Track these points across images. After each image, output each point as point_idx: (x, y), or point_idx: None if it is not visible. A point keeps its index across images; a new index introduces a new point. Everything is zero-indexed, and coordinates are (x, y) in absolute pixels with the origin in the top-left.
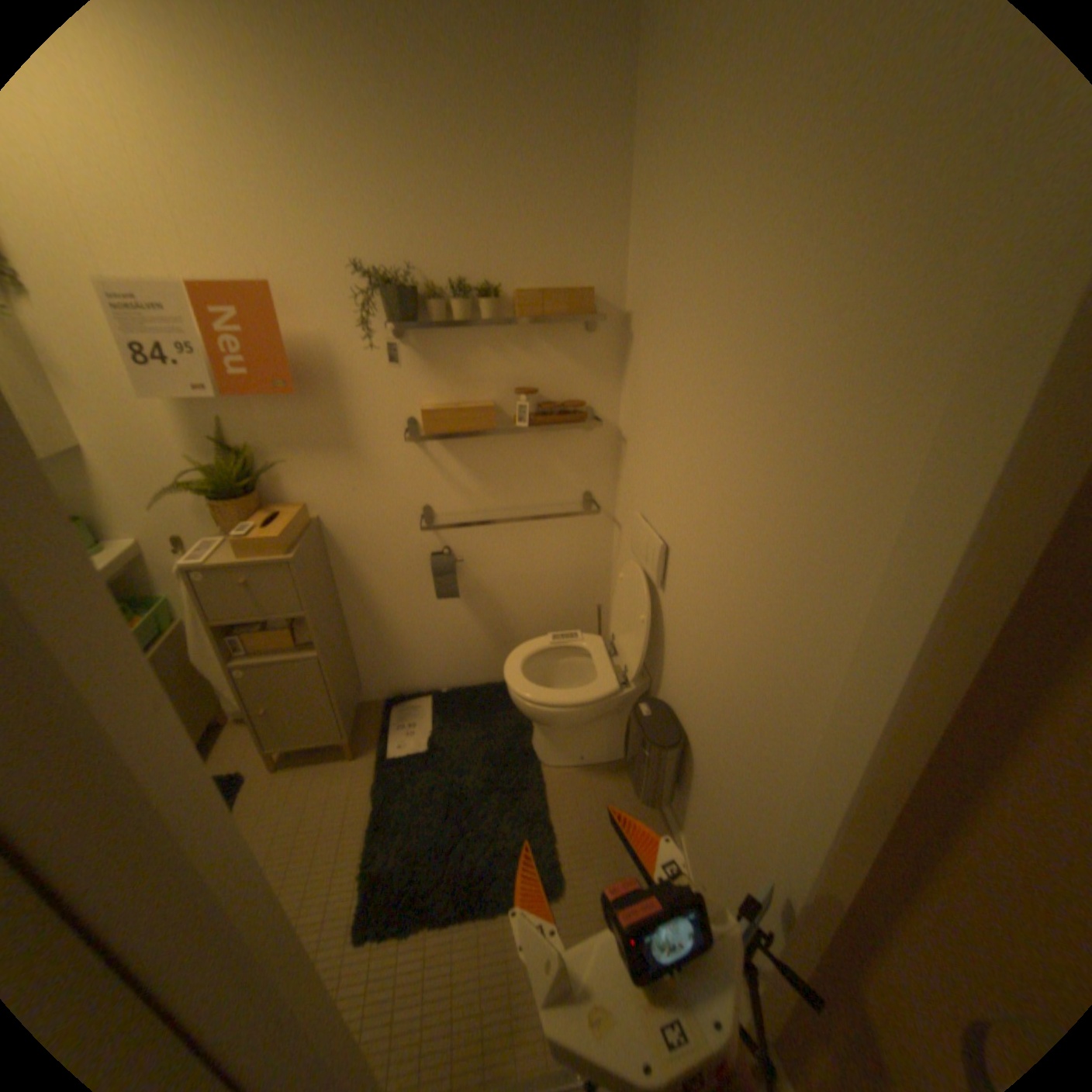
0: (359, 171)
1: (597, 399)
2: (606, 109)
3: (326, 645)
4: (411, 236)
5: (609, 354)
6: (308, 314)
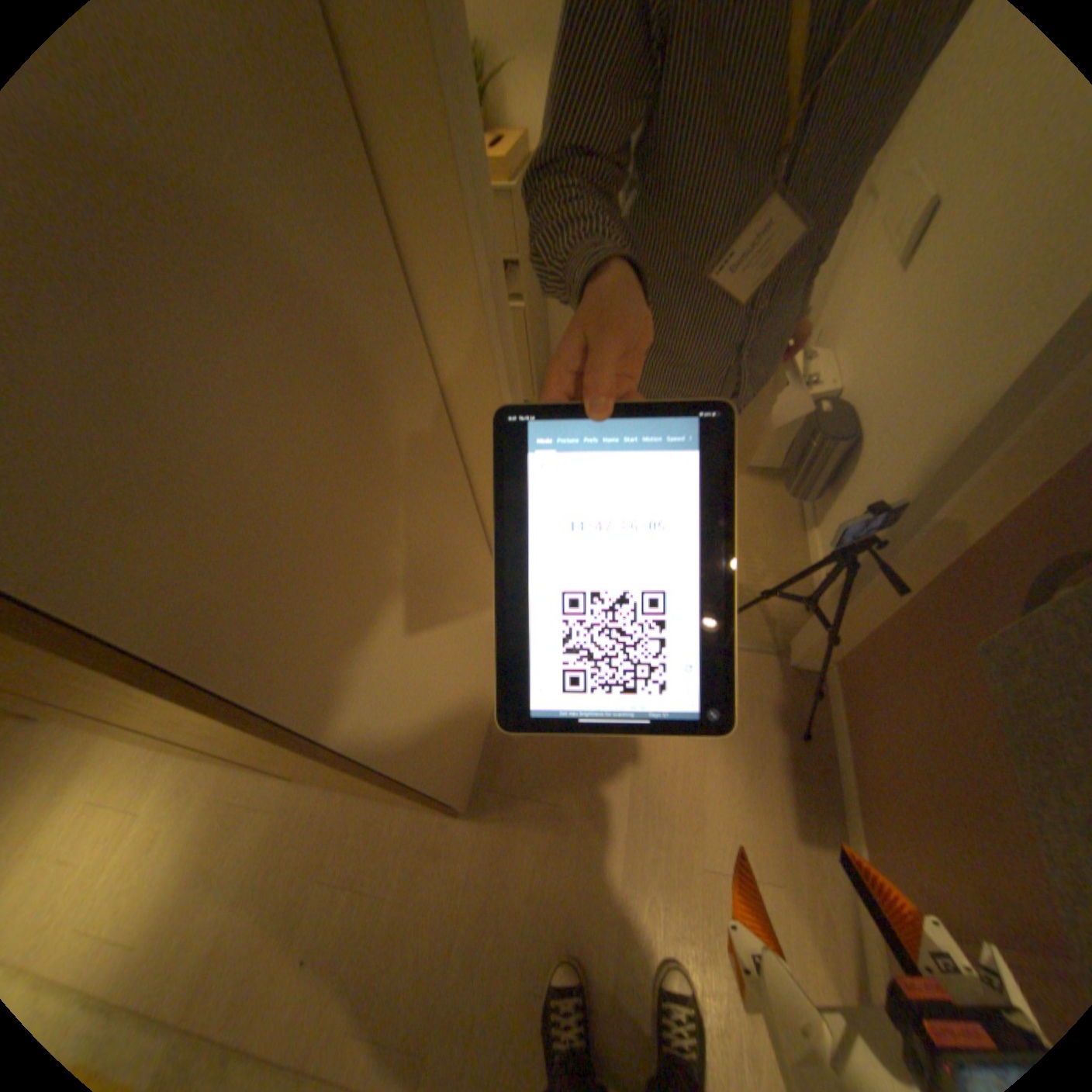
0: None
1: None
2: None
3: (532, 301)
4: None
5: None
6: None
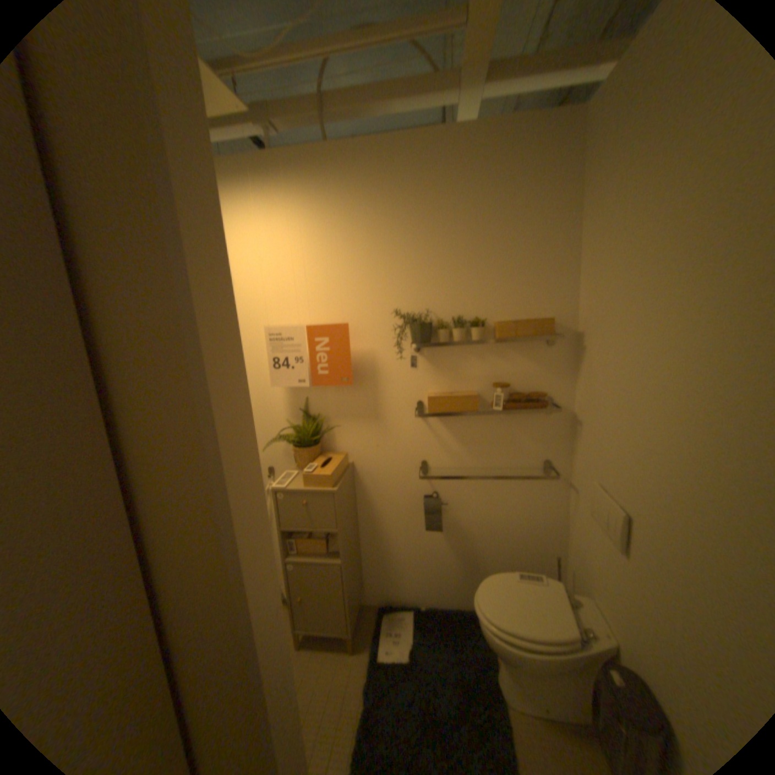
0: (404, 265)
1: (556, 392)
2: (561, 215)
3: (347, 556)
4: (431, 295)
5: (566, 361)
6: (366, 341)
